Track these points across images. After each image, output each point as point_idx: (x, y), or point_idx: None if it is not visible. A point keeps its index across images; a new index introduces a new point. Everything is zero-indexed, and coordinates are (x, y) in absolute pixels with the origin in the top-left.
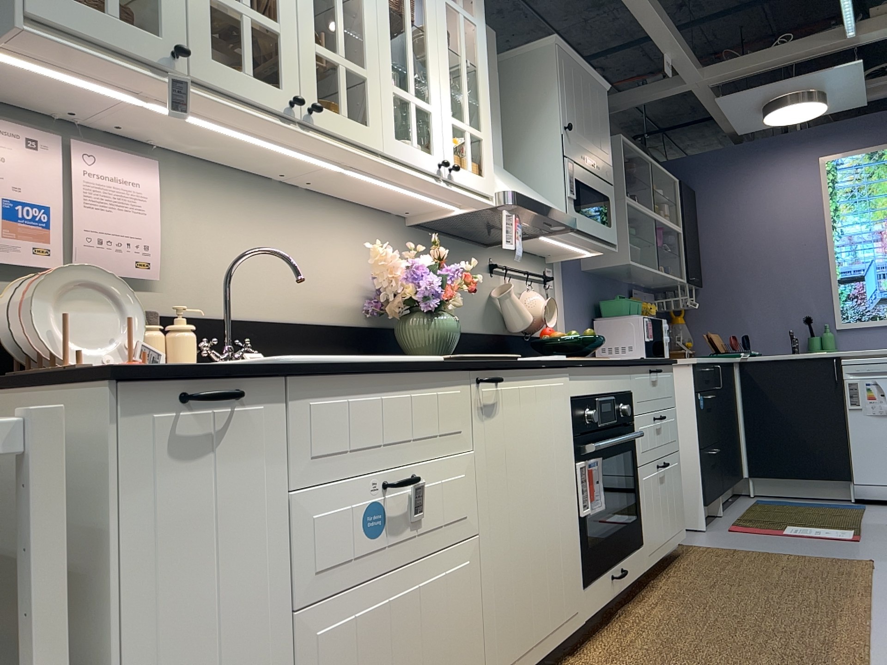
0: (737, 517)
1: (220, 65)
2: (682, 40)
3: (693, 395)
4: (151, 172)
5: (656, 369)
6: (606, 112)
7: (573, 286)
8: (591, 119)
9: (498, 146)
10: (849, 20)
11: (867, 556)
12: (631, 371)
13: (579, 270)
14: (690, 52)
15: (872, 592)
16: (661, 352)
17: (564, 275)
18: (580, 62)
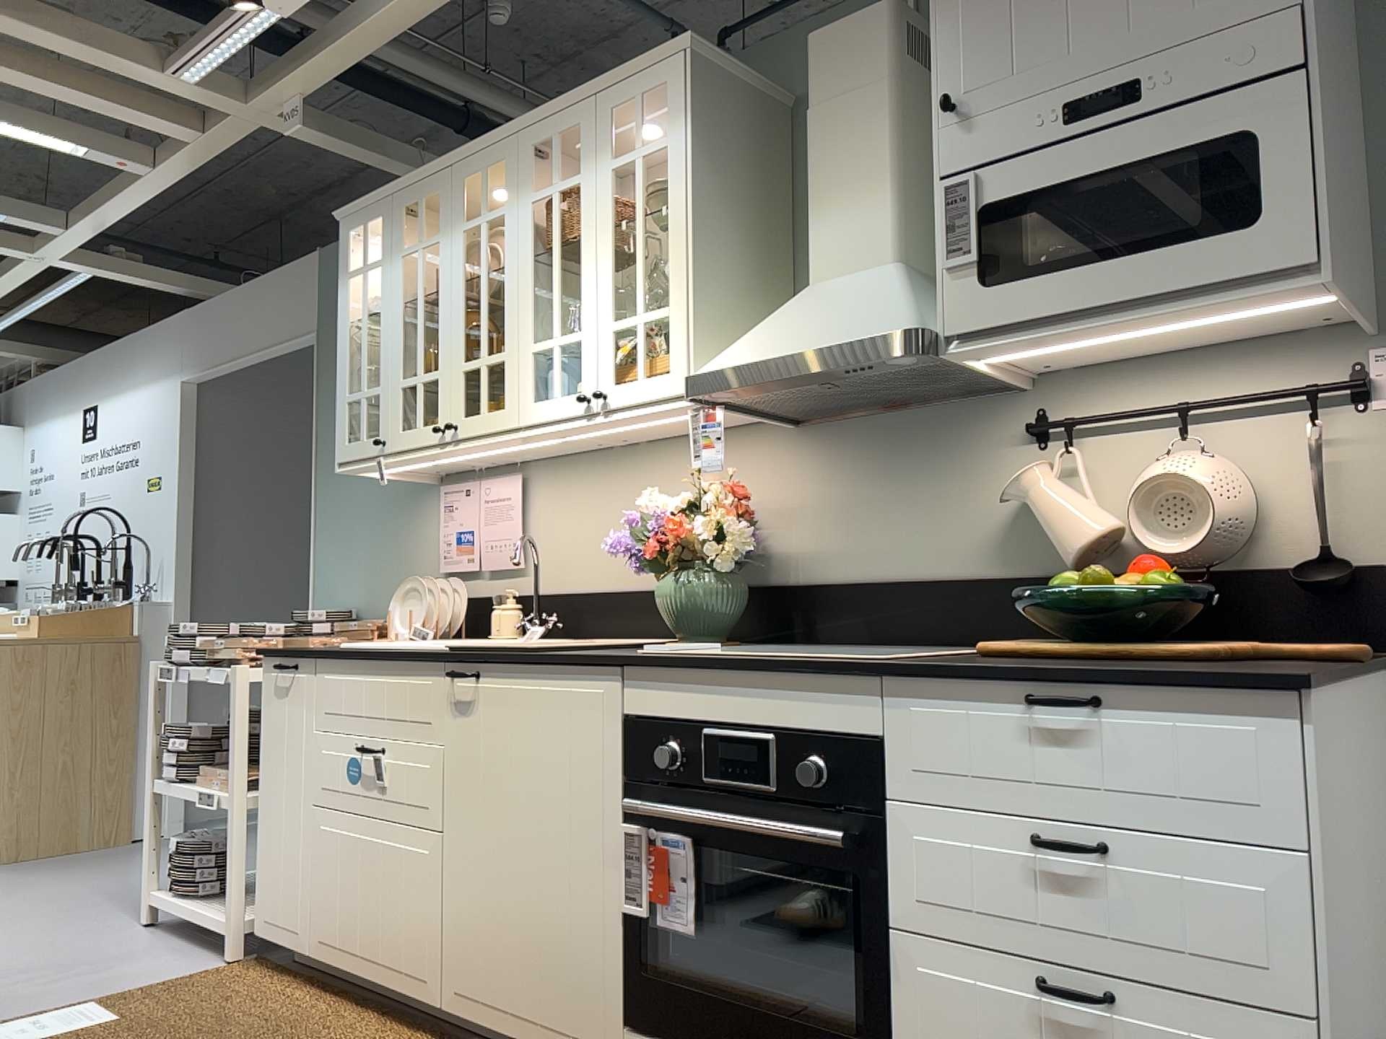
0: None
1: (405, 431)
2: None
3: None
4: (517, 483)
5: (1078, 695)
6: None
7: None
8: None
9: (868, 230)
10: None
11: None
12: (883, 688)
13: None
14: None
15: None
16: None
17: None
18: None
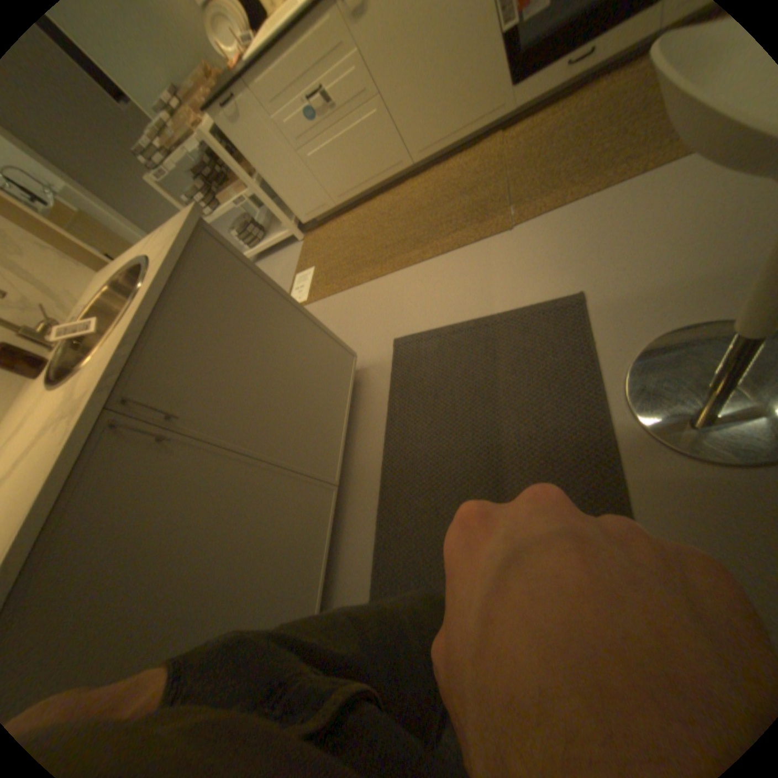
0: None
1: None
2: None
3: None
4: None
5: None
6: None
7: None
8: None
9: None
10: None
11: None
12: None
13: None
14: None
15: None
16: None
17: None
18: None
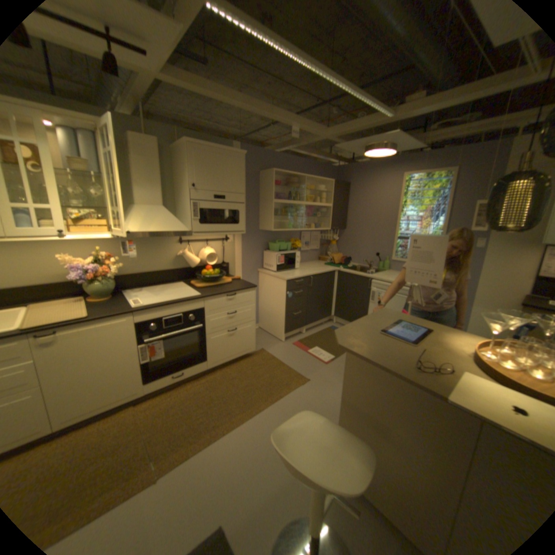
0: (306, 337)
1: None
2: (301, 118)
3: (285, 292)
4: None
5: (233, 294)
6: (241, 166)
7: (248, 238)
8: (223, 174)
9: (155, 196)
10: (384, 108)
11: (313, 377)
12: (204, 300)
13: (255, 230)
14: (312, 122)
15: (278, 401)
16: (290, 267)
17: (242, 235)
18: (212, 145)
